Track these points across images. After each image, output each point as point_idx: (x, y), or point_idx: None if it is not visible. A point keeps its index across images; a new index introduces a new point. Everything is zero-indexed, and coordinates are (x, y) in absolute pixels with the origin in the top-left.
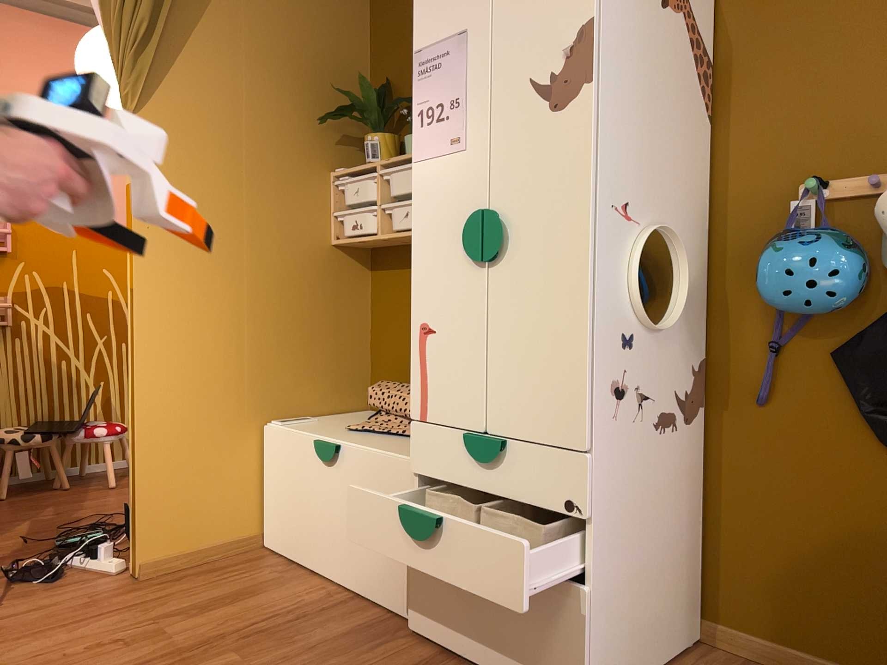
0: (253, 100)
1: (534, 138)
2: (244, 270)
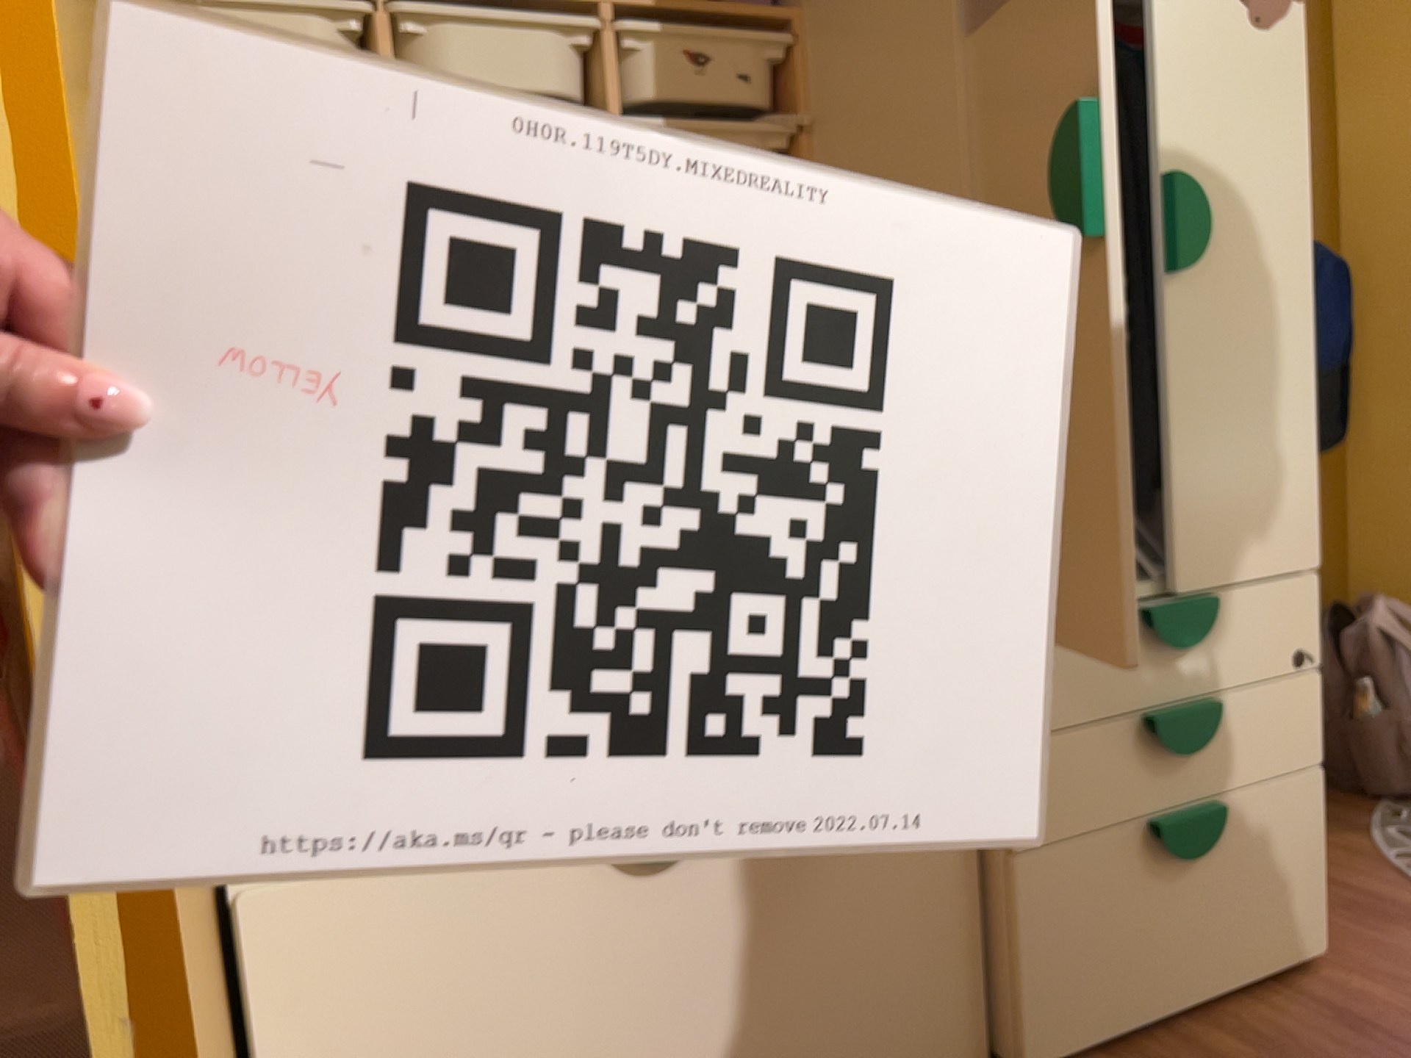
0: None
1: (1232, 61)
2: None
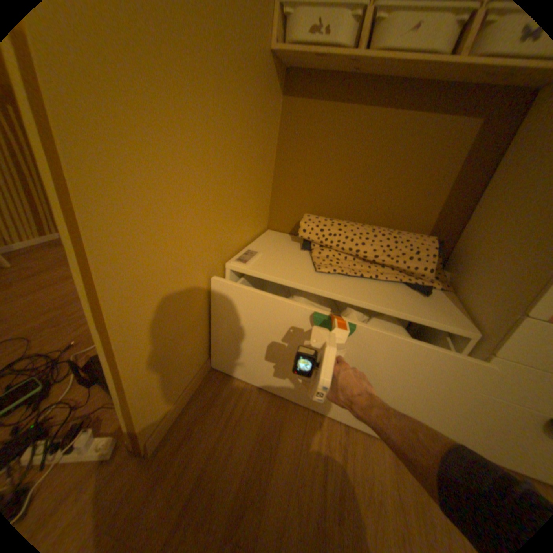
0: None
1: None
2: (211, 58)
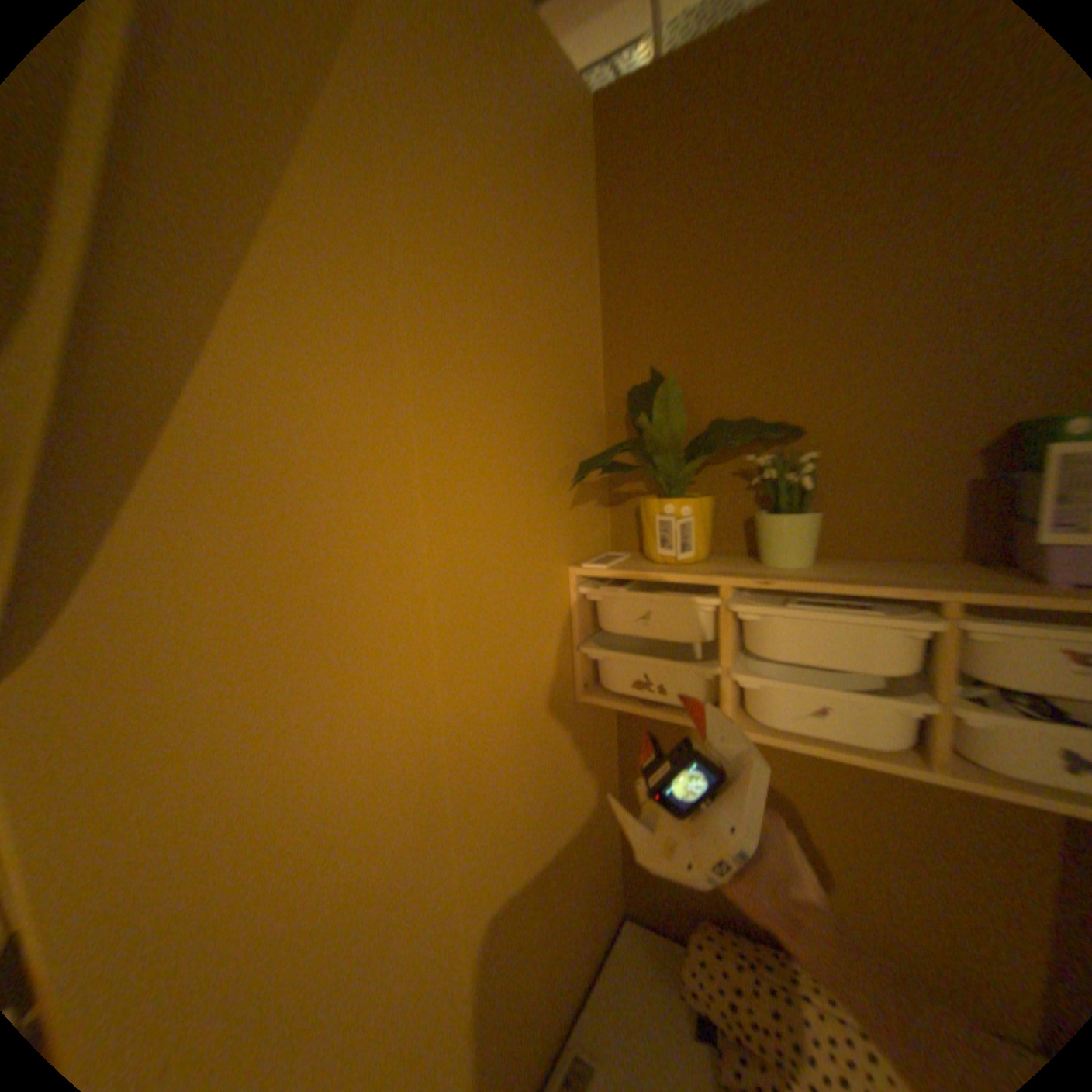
0: (436, 458)
1: None
2: (457, 889)
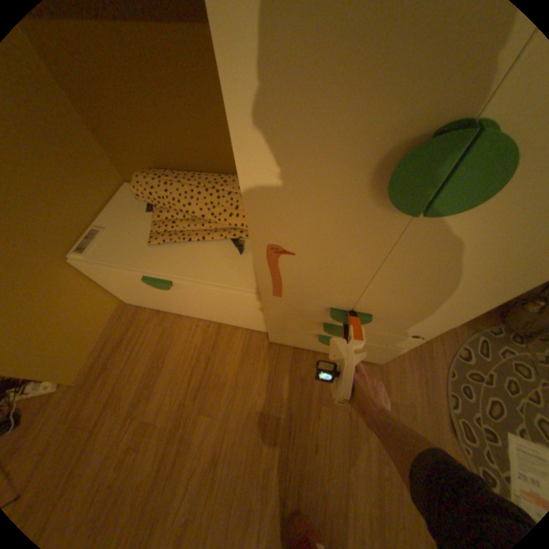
0: None
1: None
2: None
